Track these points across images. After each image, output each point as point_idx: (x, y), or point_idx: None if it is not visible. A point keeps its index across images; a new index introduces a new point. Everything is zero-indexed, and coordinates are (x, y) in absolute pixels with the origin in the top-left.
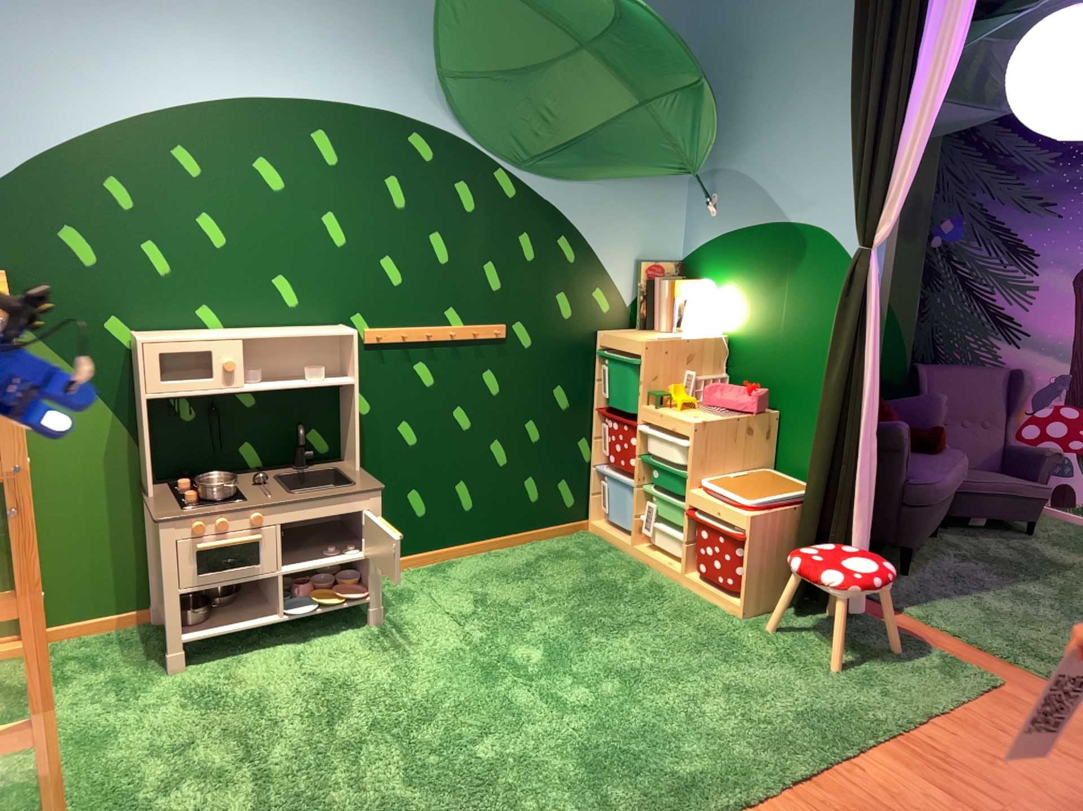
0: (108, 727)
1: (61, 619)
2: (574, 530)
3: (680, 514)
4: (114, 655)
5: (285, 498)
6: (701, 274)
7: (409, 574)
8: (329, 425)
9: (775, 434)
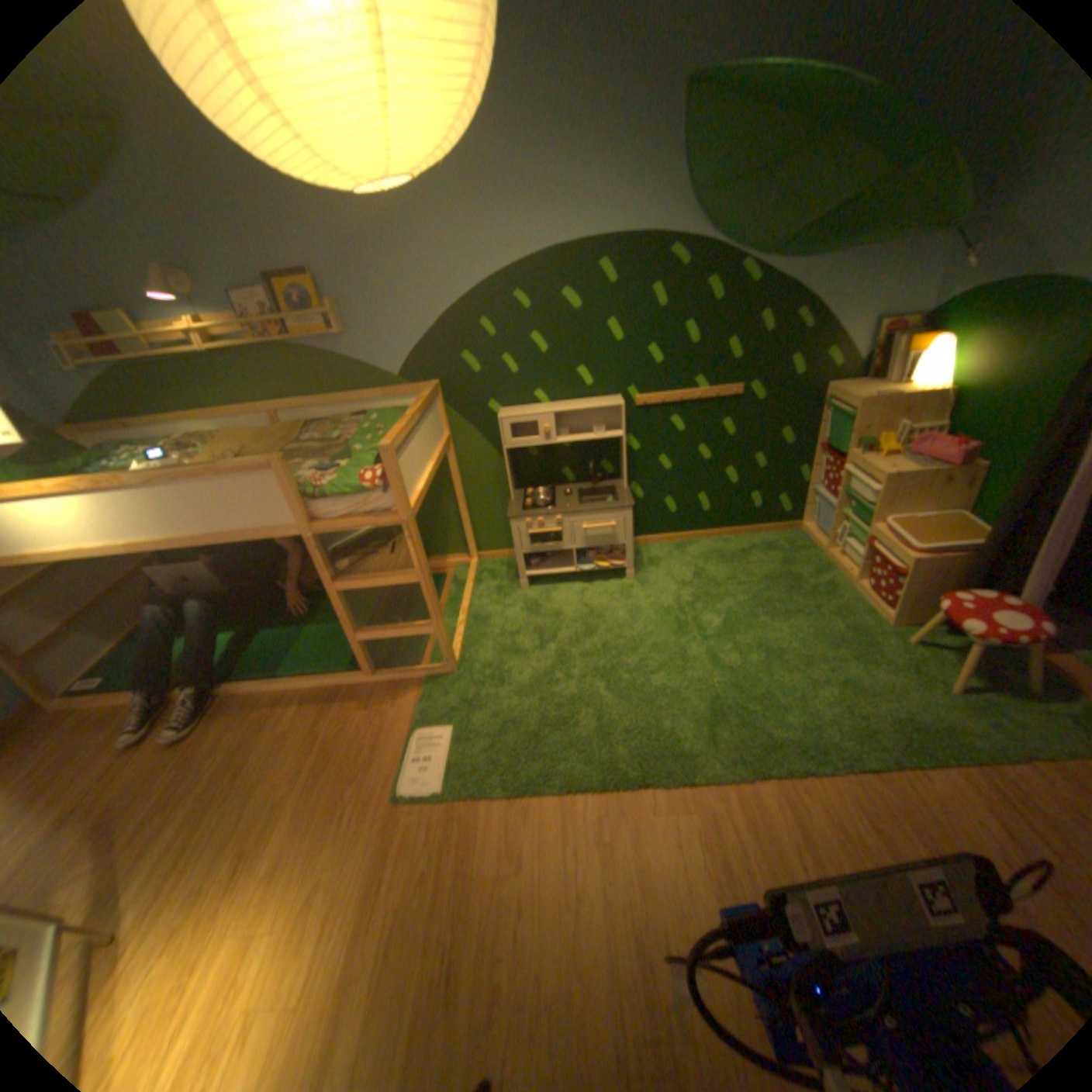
0: (482, 618)
1: (479, 552)
2: (789, 529)
3: (867, 541)
4: (497, 576)
5: (570, 511)
6: (950, 325)
7: (660, 549)
8: (610, 459)
9: (985, 485)
